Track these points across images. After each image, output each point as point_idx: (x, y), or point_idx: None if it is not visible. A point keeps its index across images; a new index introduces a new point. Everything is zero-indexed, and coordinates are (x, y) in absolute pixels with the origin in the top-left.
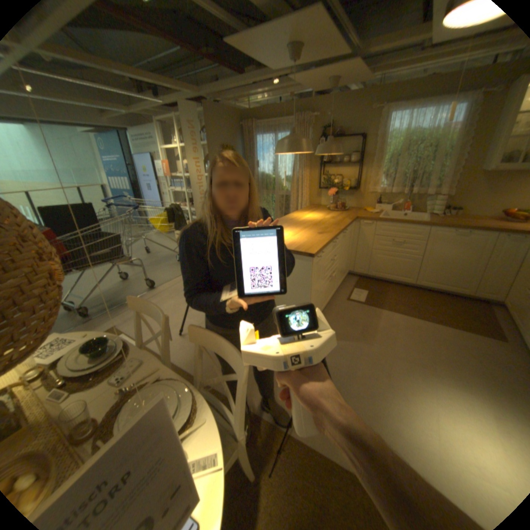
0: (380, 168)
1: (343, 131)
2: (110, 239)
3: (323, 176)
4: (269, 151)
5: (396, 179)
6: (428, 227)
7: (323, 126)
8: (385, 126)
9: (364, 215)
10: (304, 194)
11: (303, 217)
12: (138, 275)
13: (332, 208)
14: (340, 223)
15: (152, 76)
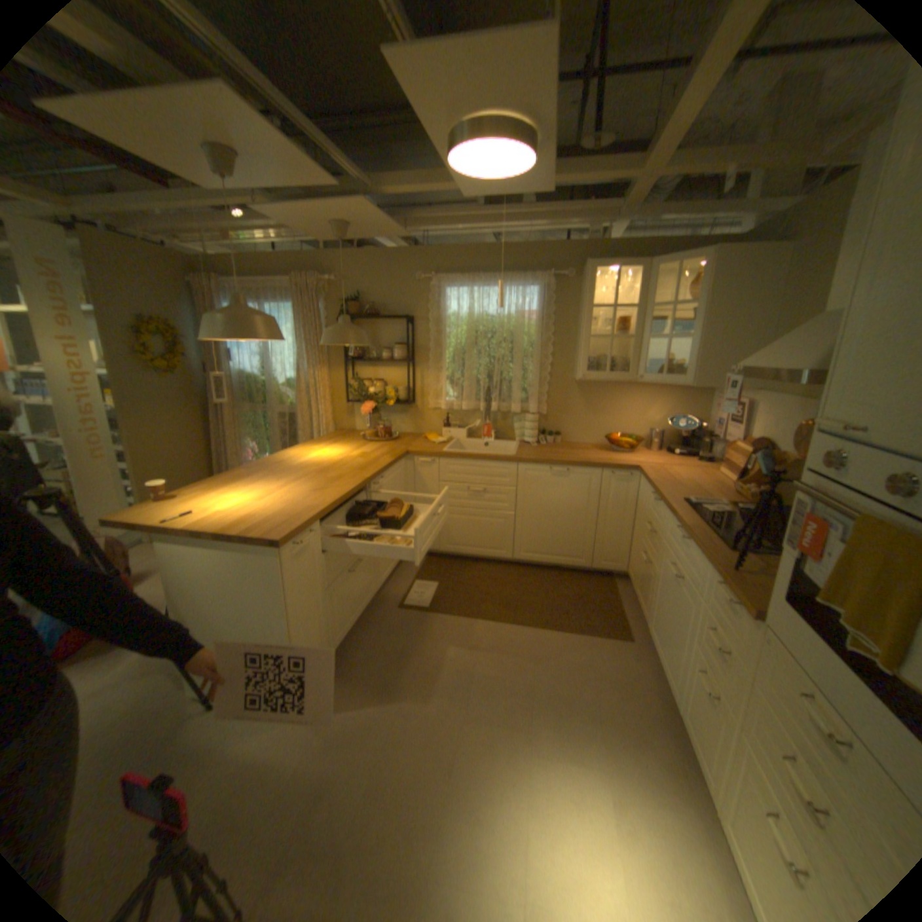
0: (442, 371)
1: (377, 310)
2: None
3: (353, 381)
4: None
5: (465, 388)
6: (513, 465)
7: (344, 298)
8: (439, 308)
9: (421, 448)
10: (322, 411)
11: (307, 457)
12: None
13: (370, 436)
14: (372, 465)
15: None
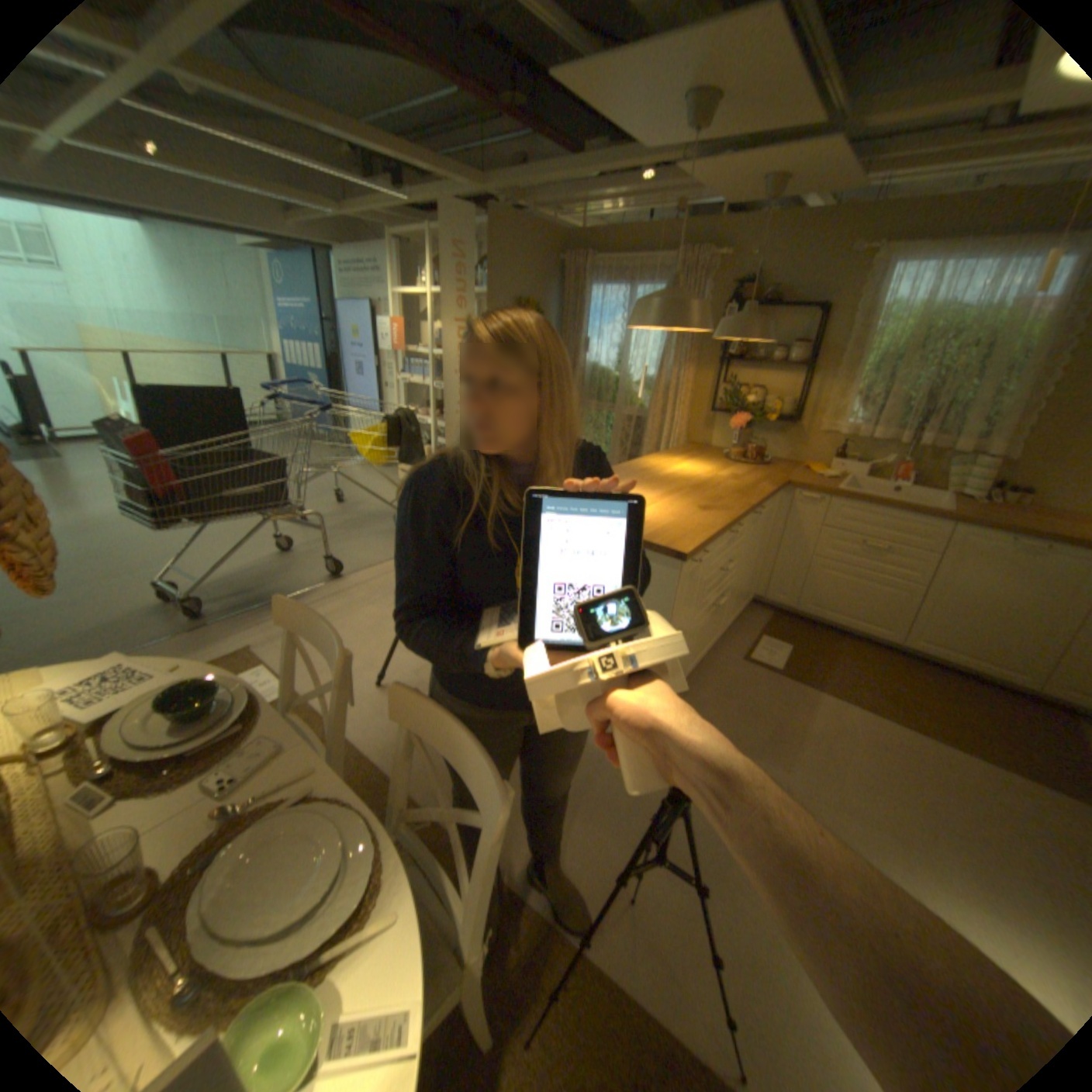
0: (854, 381)
1: (780, 294)
2: (266, 466)
3: (724, 386)
4: (614, 320)
5: (888, 409)
6: (950, 524)
7: (739, 279)
8: (877, 292)
9: (806, 479)
10: (677, 419)
11: (669, 469)
12: (312, 546)
13: (736, 455)
14: (751, 490)
15: (393, 143)
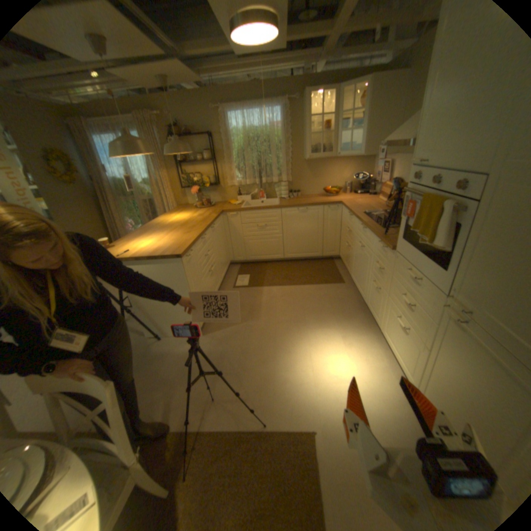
0: (231, 163)
1: (188, 130)
2: None
3: (182, 175)
4: None
5: (246, 172)
6: (278, 210)
7: (167, 125)
8: (225, 125)
9: (229, 207)
10: (167, 195)
11: (169, 220)
12: None
13: (199, 205)
14: (207, 218)
15: None
